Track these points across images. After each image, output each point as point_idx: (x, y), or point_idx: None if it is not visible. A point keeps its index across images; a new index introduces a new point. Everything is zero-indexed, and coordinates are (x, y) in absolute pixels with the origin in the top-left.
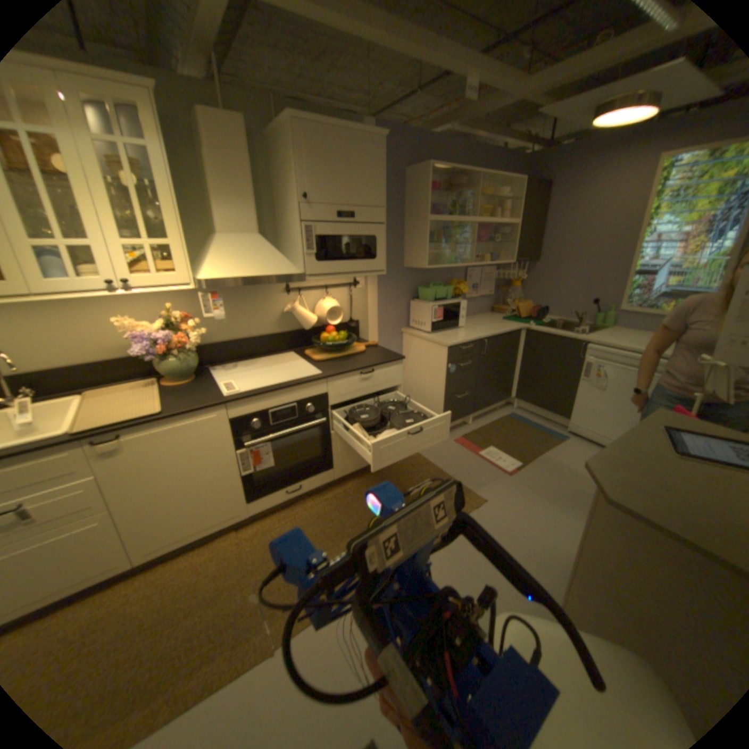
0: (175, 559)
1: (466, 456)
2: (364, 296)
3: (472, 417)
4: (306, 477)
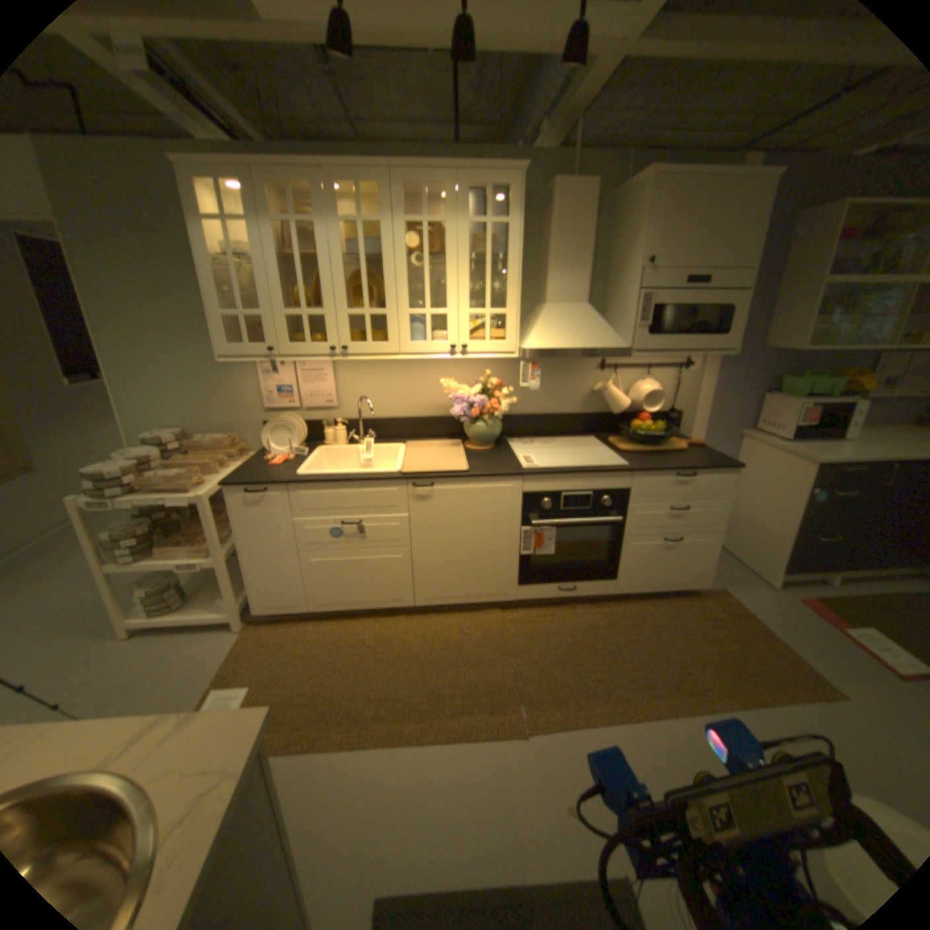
0: (445, 616)
1: (821, 629)
2: (697, 382)
3: (844, 577)
4: (584, 581)
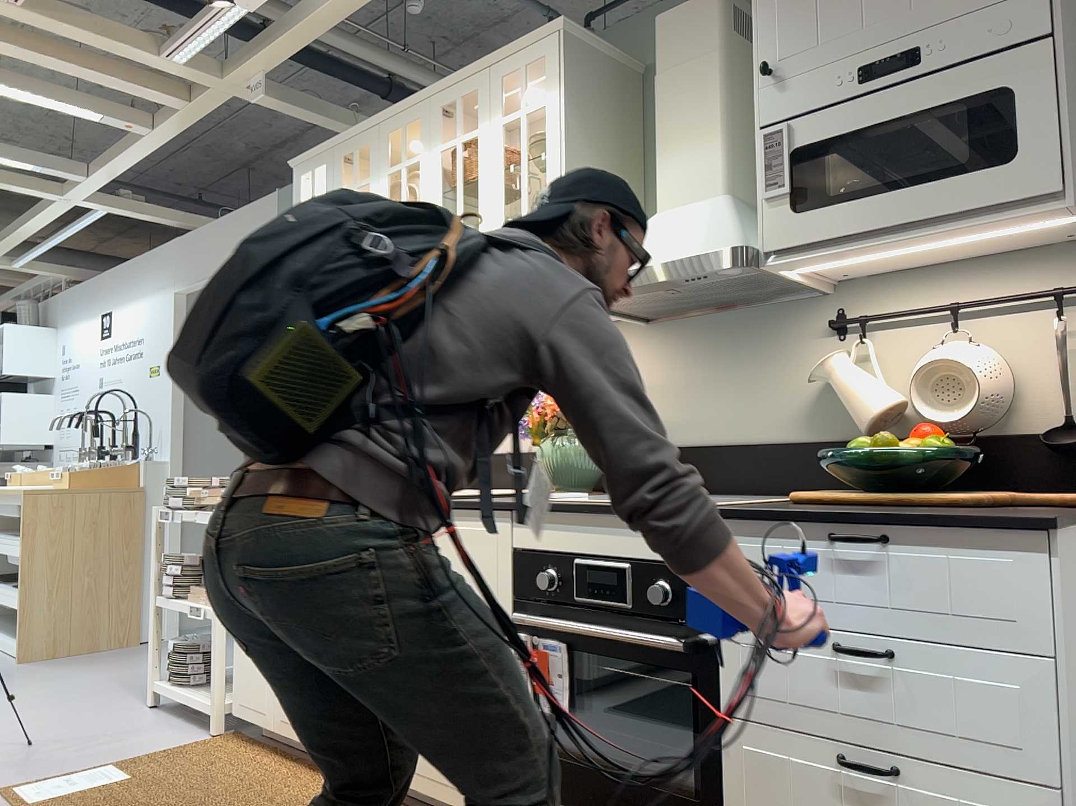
0: None
1: None
2: None
3: None
4: None
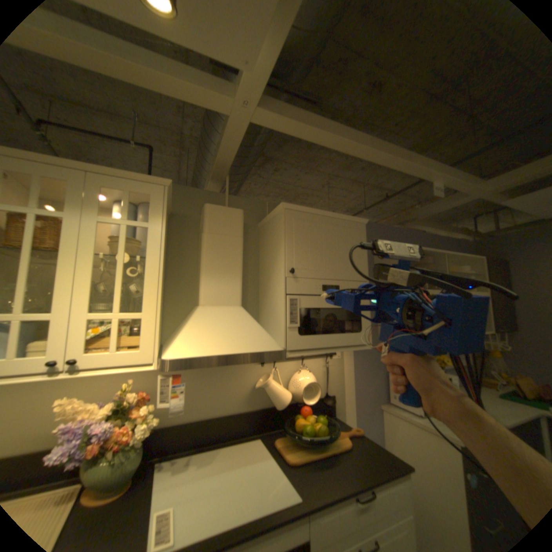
0: None
1: None
2: (339, 367)
3: None
4: None
